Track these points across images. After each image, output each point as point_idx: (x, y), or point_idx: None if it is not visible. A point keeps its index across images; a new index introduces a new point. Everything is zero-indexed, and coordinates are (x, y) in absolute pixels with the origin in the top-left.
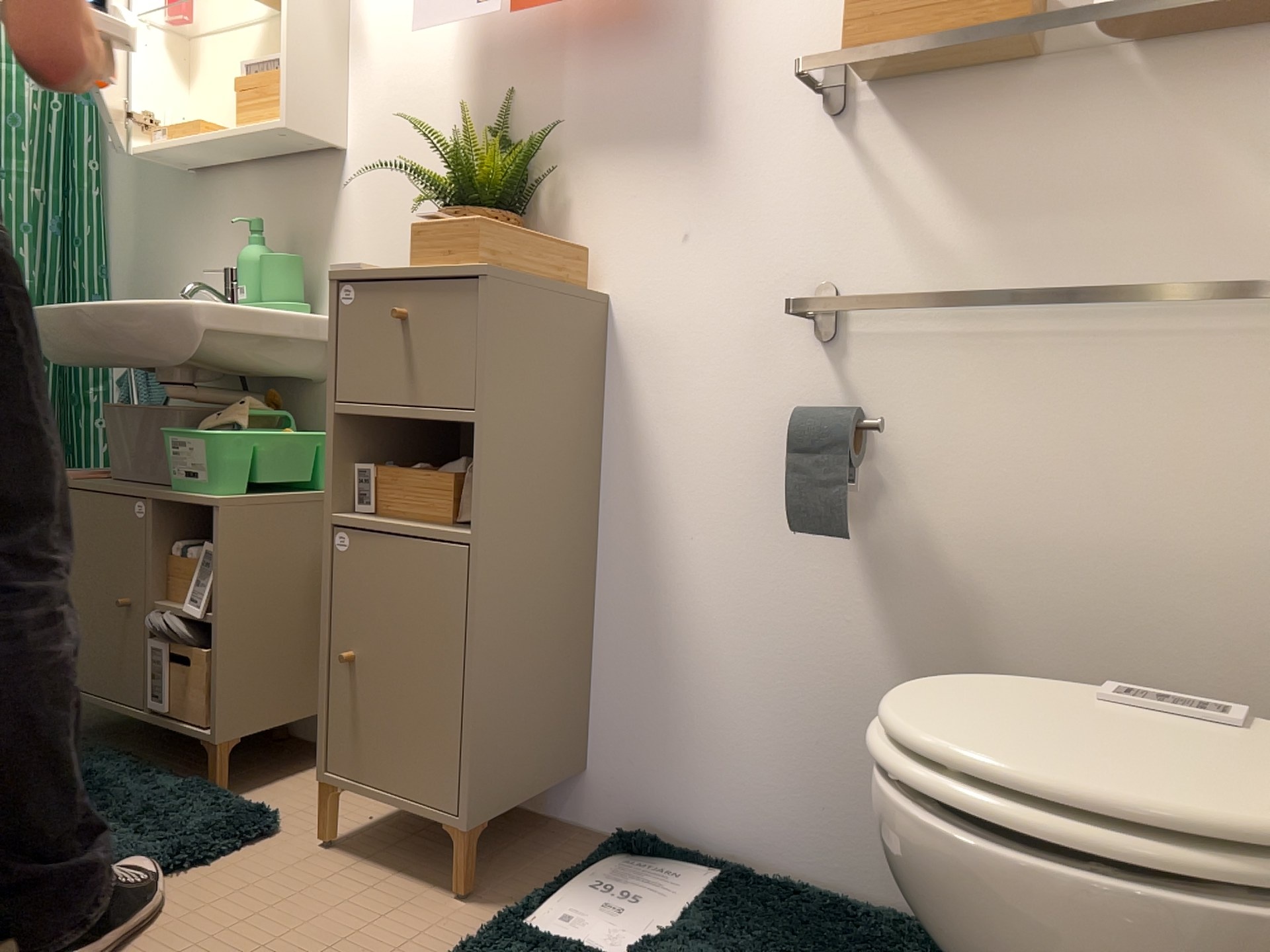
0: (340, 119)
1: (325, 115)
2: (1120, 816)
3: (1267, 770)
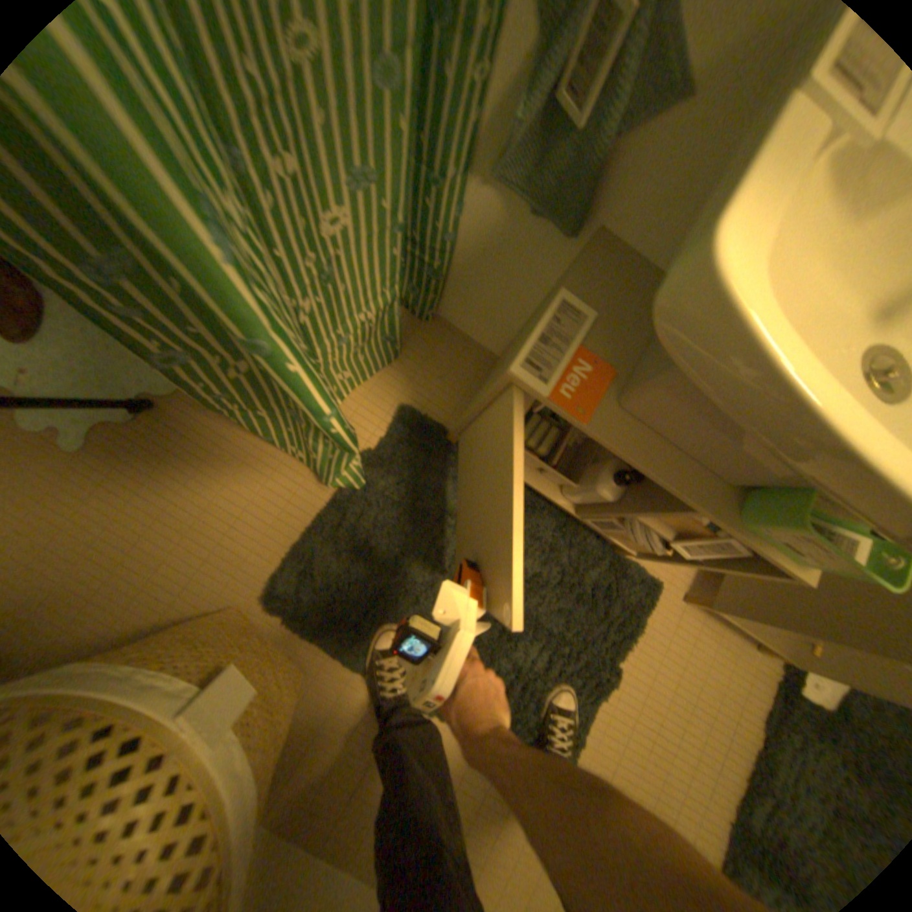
0: None
1: None
2: None
3: None
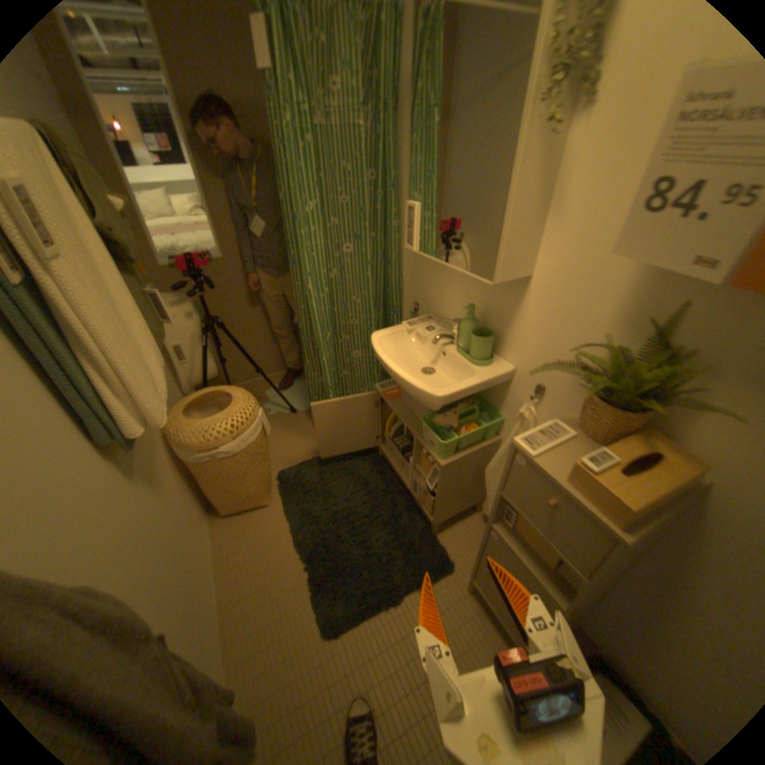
0: (533, 260)
1: (524, 261)
2: None
3: None
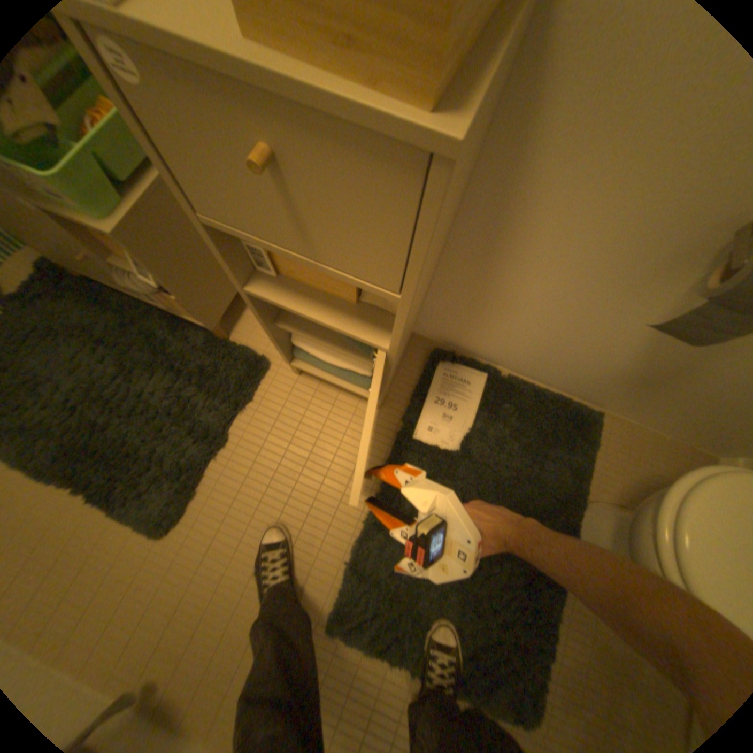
0: None
1: None
2: None
3: None
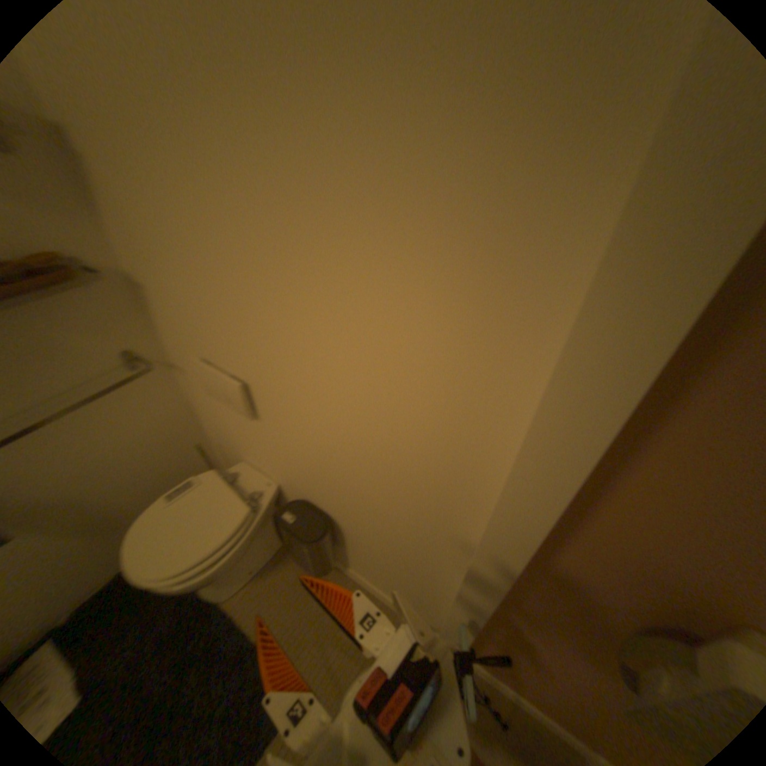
0: None
1: None
2: (219, 546)
3: (217, 500)
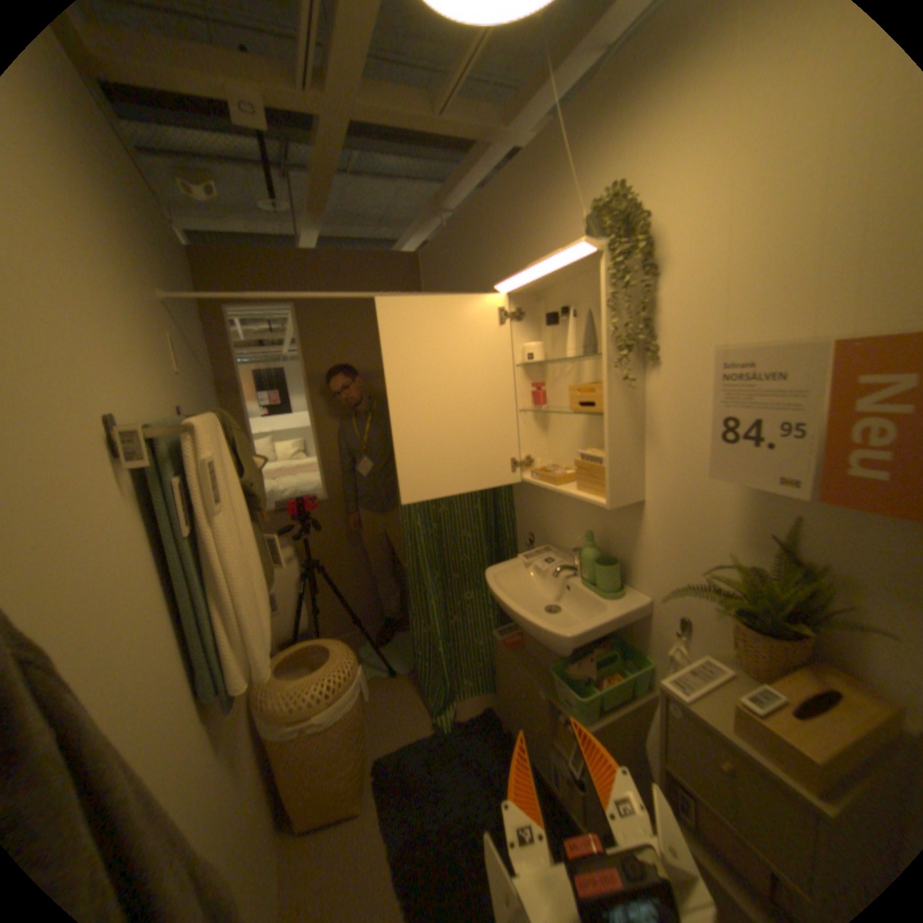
0: (642, 486)
1: (633, 488)
2: None
3: None
